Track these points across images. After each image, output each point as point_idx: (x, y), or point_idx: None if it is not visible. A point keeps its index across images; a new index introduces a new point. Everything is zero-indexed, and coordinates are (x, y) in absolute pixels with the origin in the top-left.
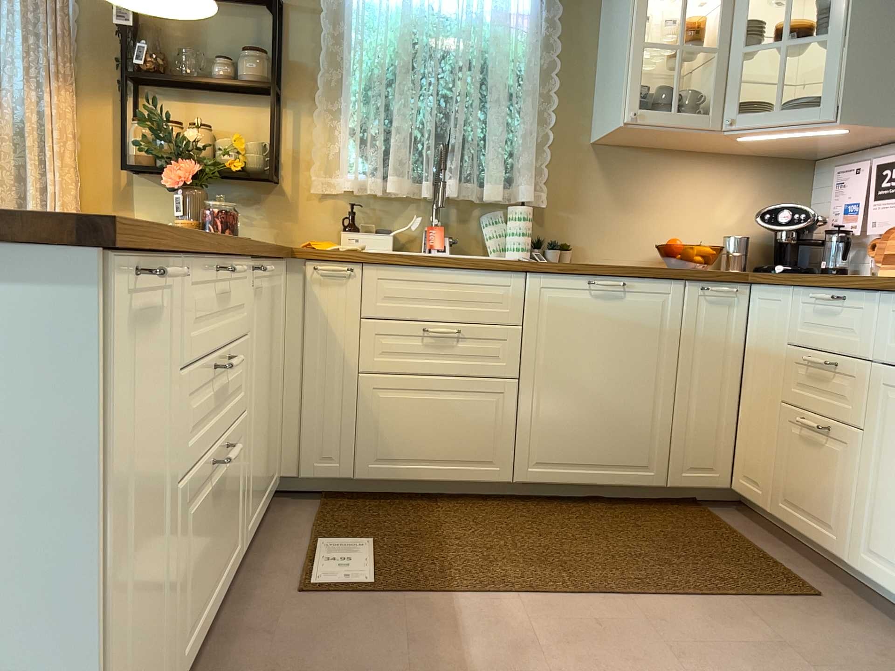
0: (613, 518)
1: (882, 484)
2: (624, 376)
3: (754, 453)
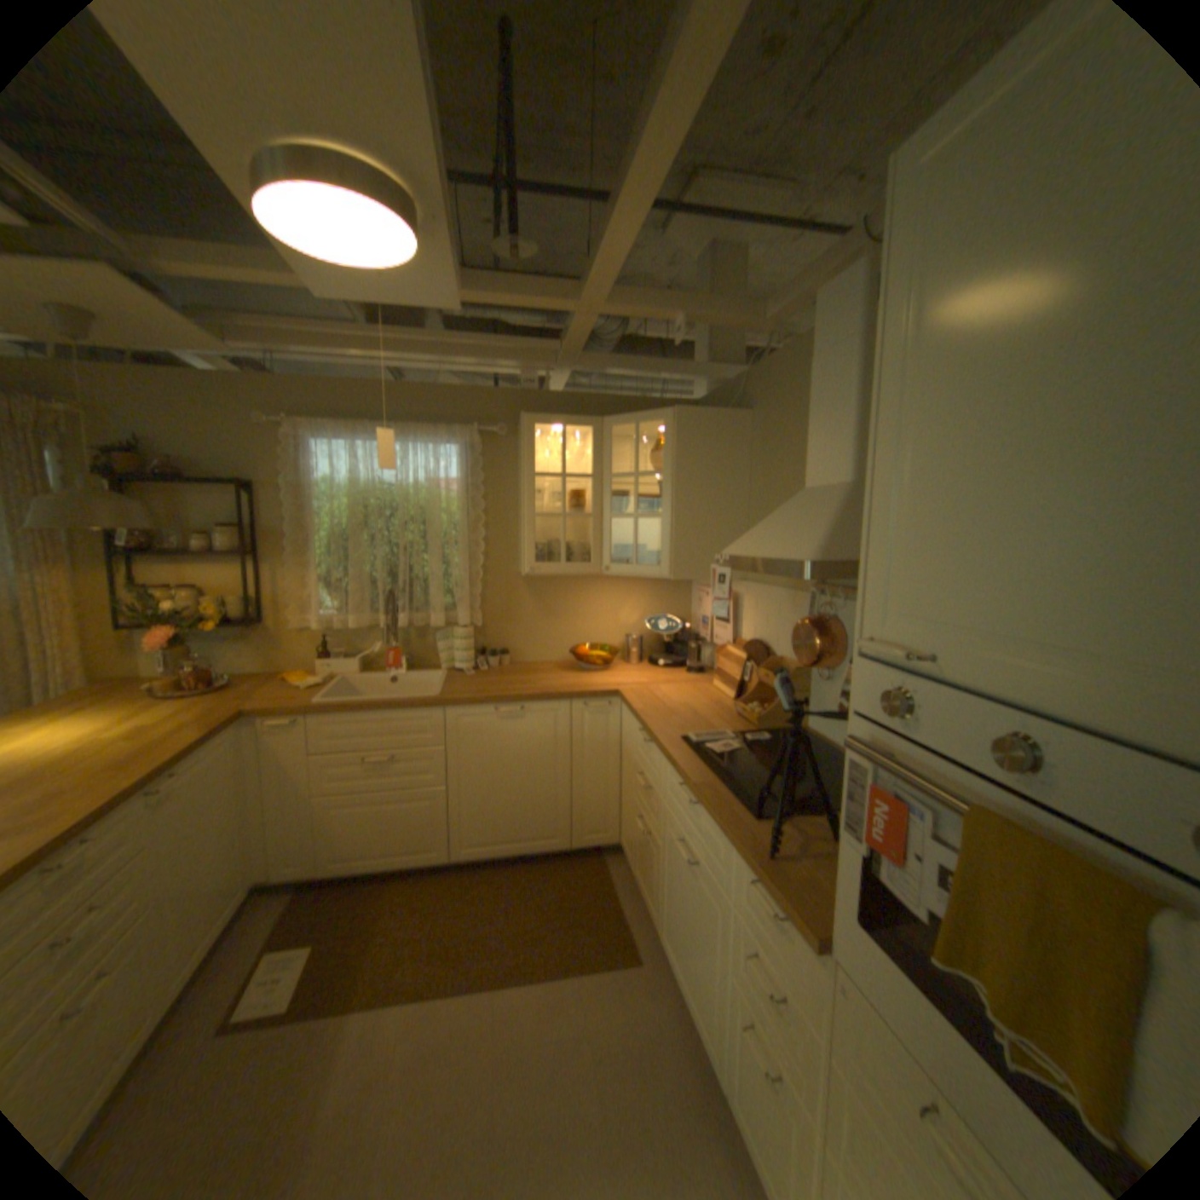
0: (524, 884)
1: (667, 892)
2: (528, 774)
3: (626, 826)
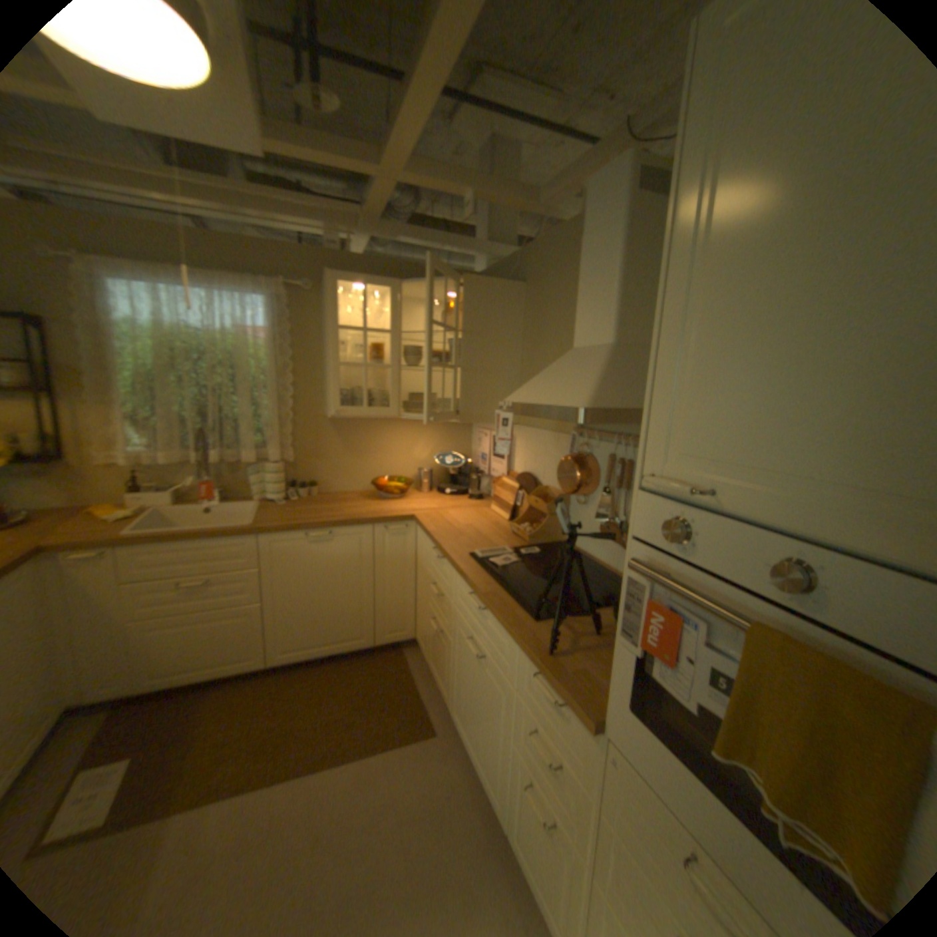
0: (335, 679)
1: (458, 678)
2: (337, 588)
3: (421, 624)
